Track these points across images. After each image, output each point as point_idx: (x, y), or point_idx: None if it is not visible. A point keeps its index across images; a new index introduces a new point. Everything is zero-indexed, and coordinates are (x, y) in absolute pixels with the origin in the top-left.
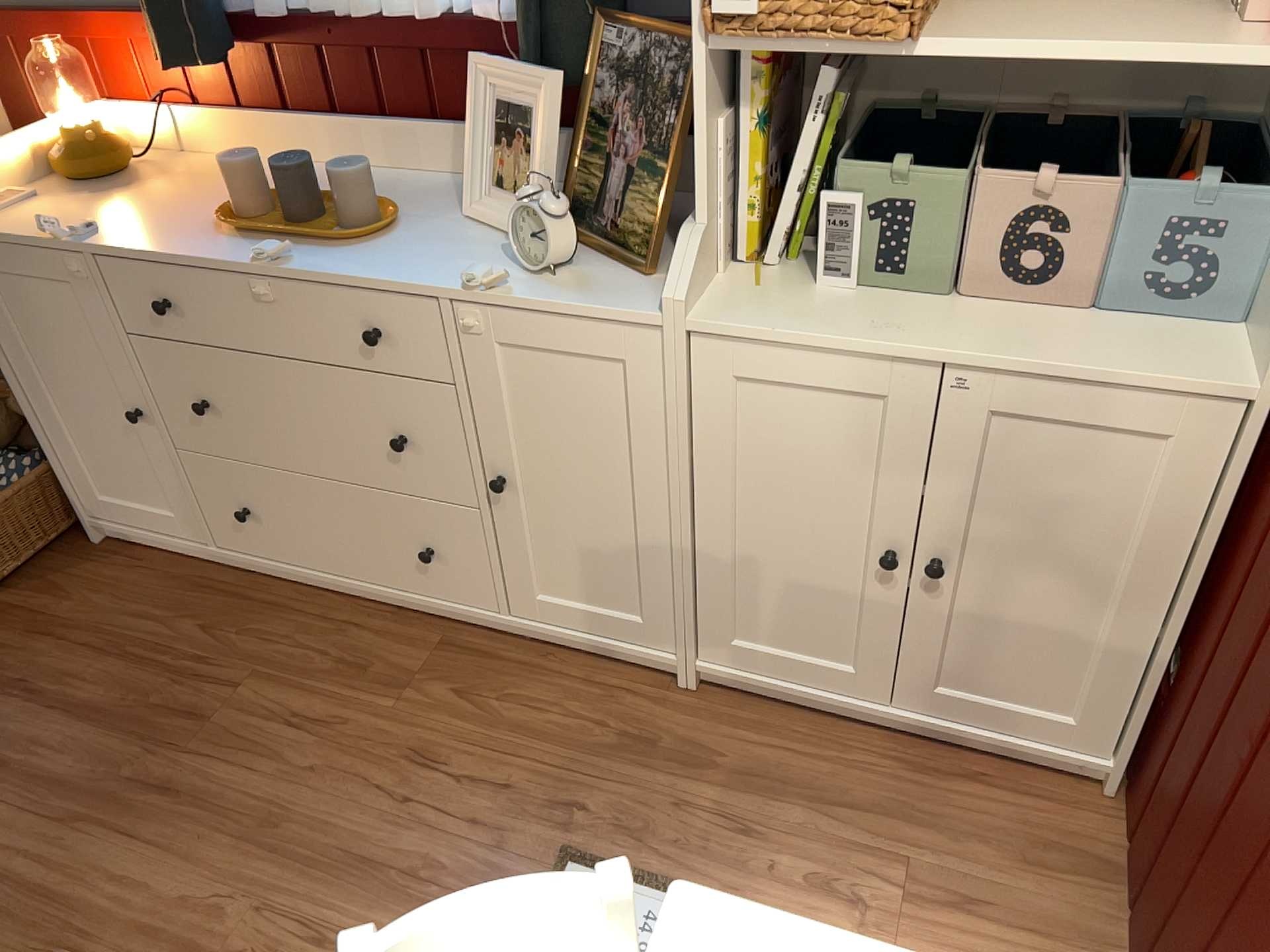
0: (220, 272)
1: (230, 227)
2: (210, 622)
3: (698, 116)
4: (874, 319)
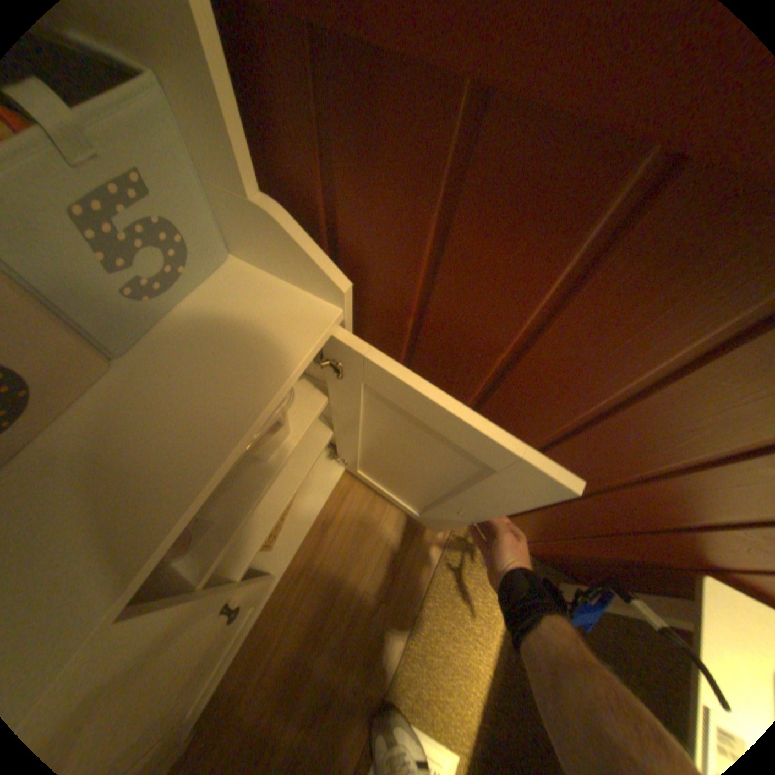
0: None
1: None
2: None
3: None
4: None
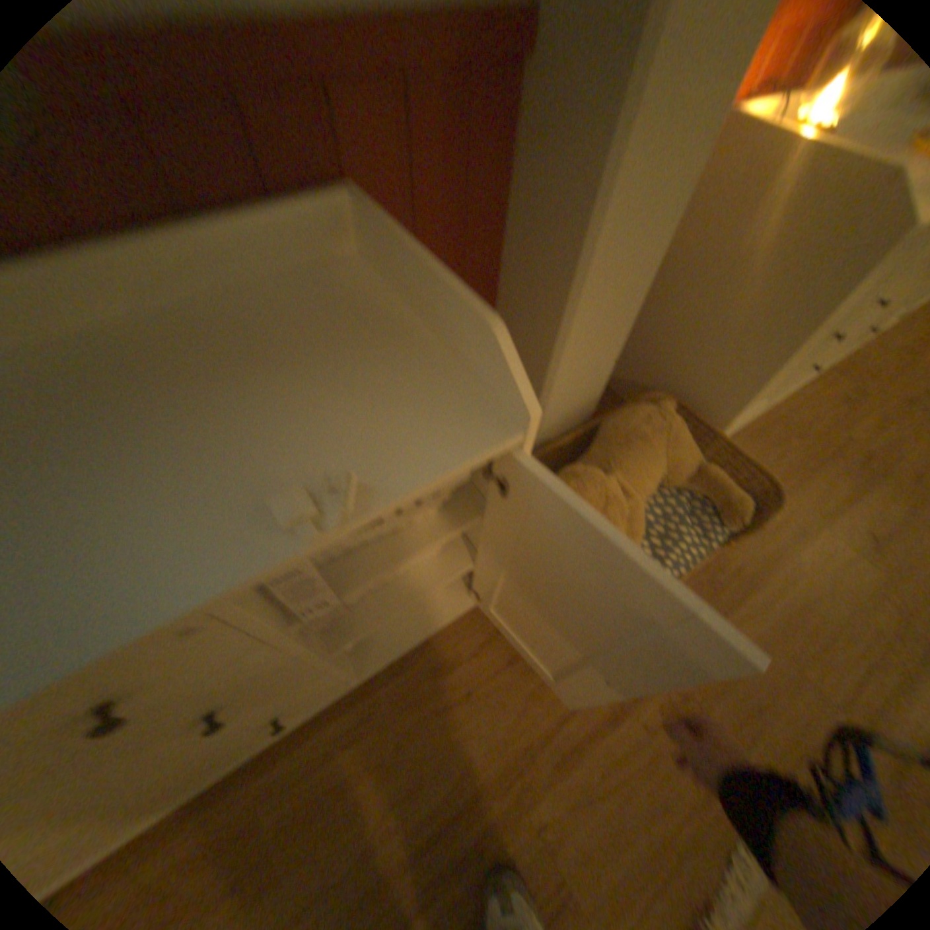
0: None
1: None
2: (795, 439)
3: None
4: None
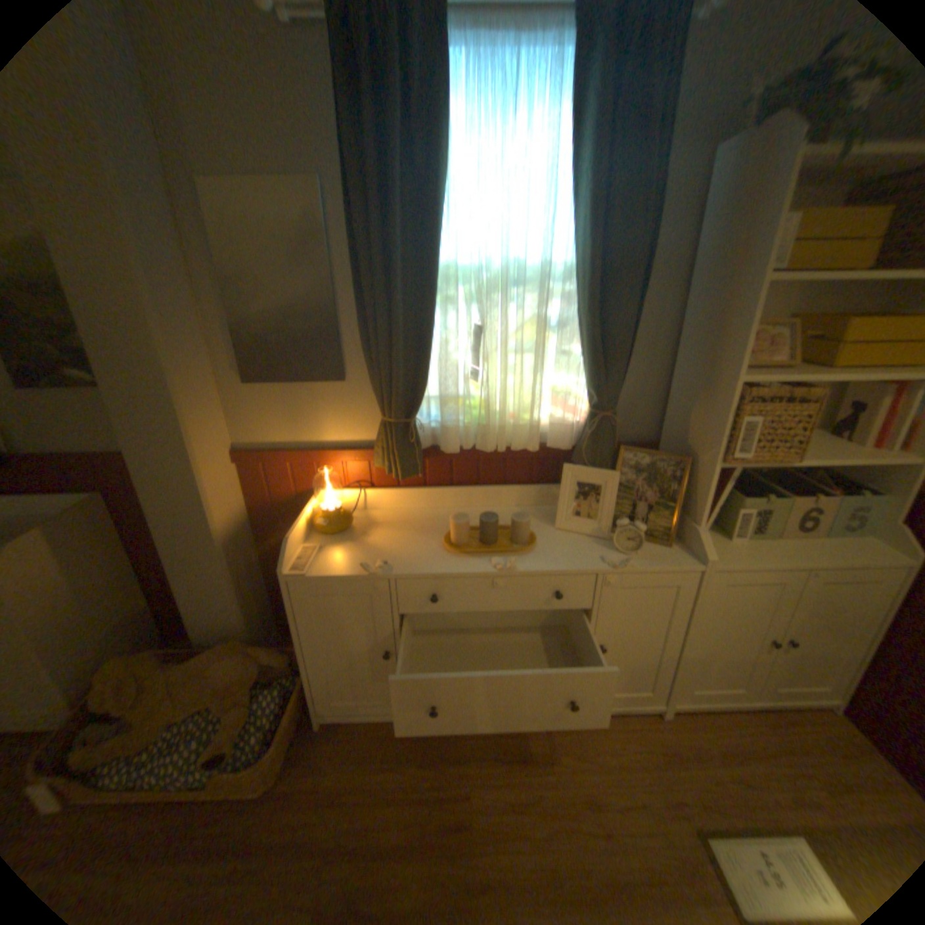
0: (468, 575)
1: (457, 550)
2: (418, 766)
3: (709, 486)
4: (772, 552)
